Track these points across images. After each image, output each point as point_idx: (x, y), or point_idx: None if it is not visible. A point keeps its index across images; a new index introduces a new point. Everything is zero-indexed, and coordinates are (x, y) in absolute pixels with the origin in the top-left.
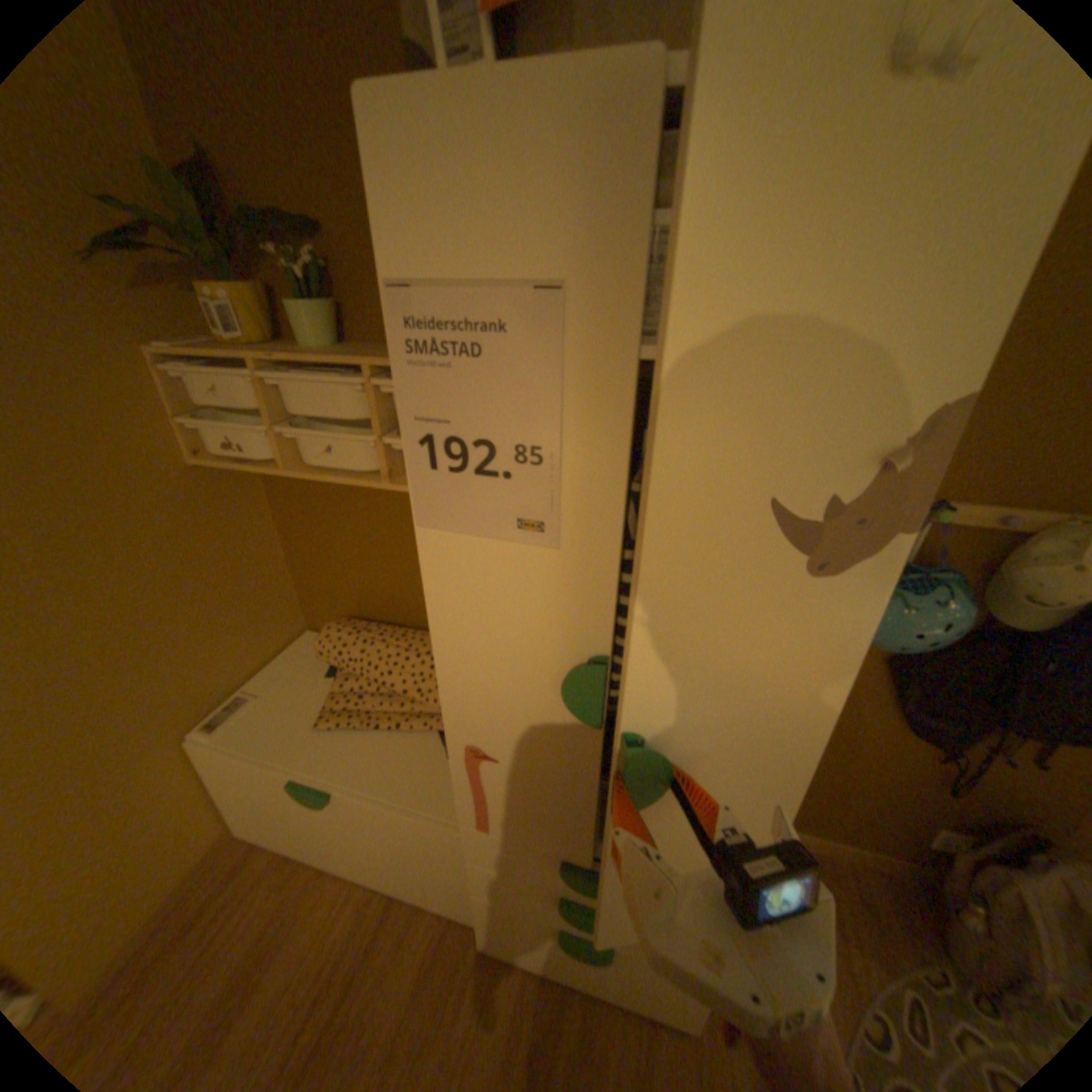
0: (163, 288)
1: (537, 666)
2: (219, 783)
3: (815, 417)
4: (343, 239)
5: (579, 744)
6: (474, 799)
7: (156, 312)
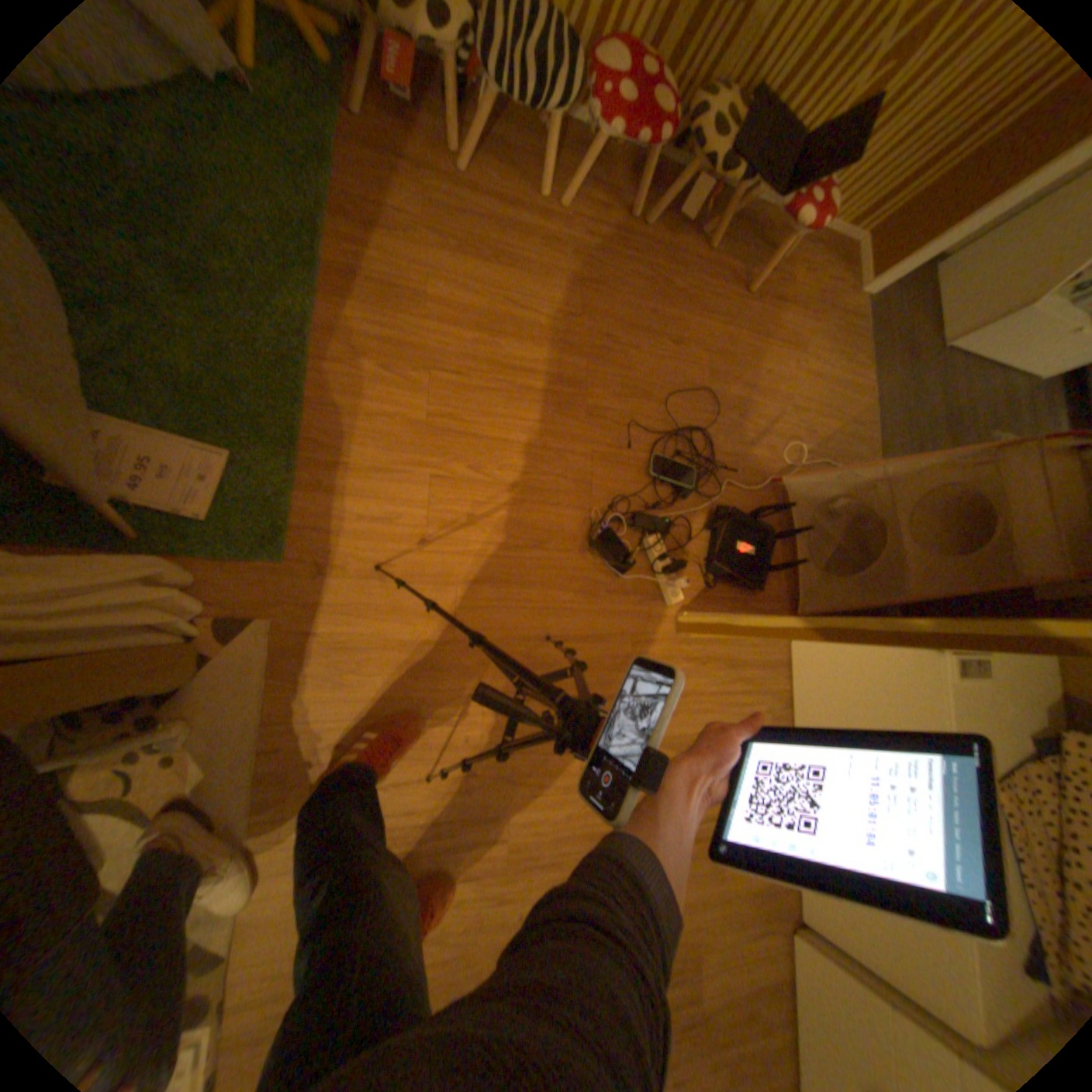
0: None
1: None
2: (887, 674)
3: None
4: None
5: None
6: None
7: None
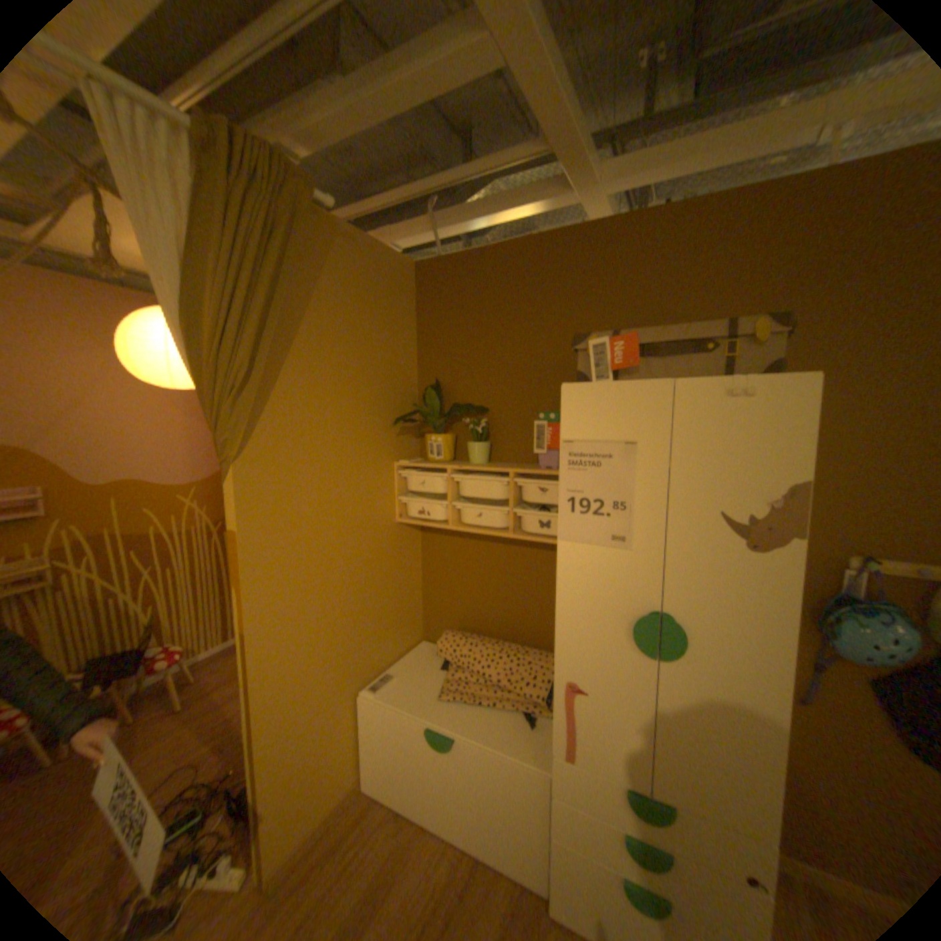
0: (406, 436)
1: (618, 620)
2: (370, 733)
3: (747, 490)
4: (499, 415)
5: (643, 676)
6: (568, 730)
7: (402, 447)
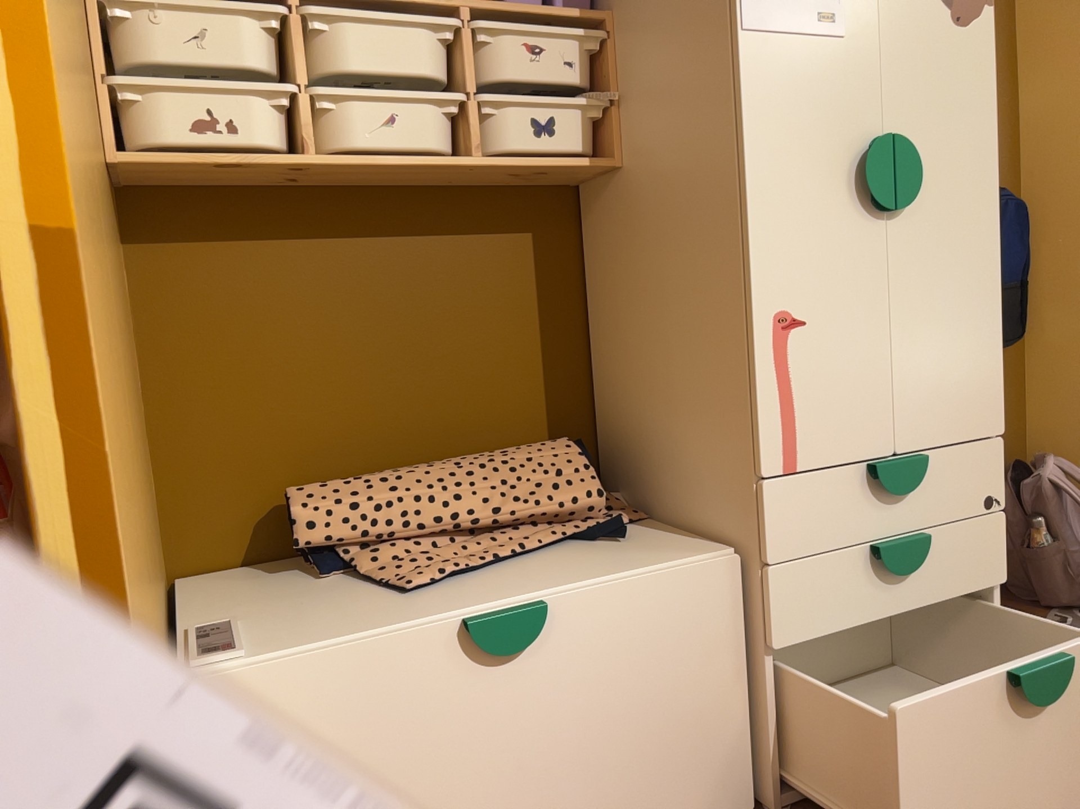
0: None
1: (835, 166)
2: None
3: None
4: None
5: (871, 253)
6: (783, 409)
7: None
